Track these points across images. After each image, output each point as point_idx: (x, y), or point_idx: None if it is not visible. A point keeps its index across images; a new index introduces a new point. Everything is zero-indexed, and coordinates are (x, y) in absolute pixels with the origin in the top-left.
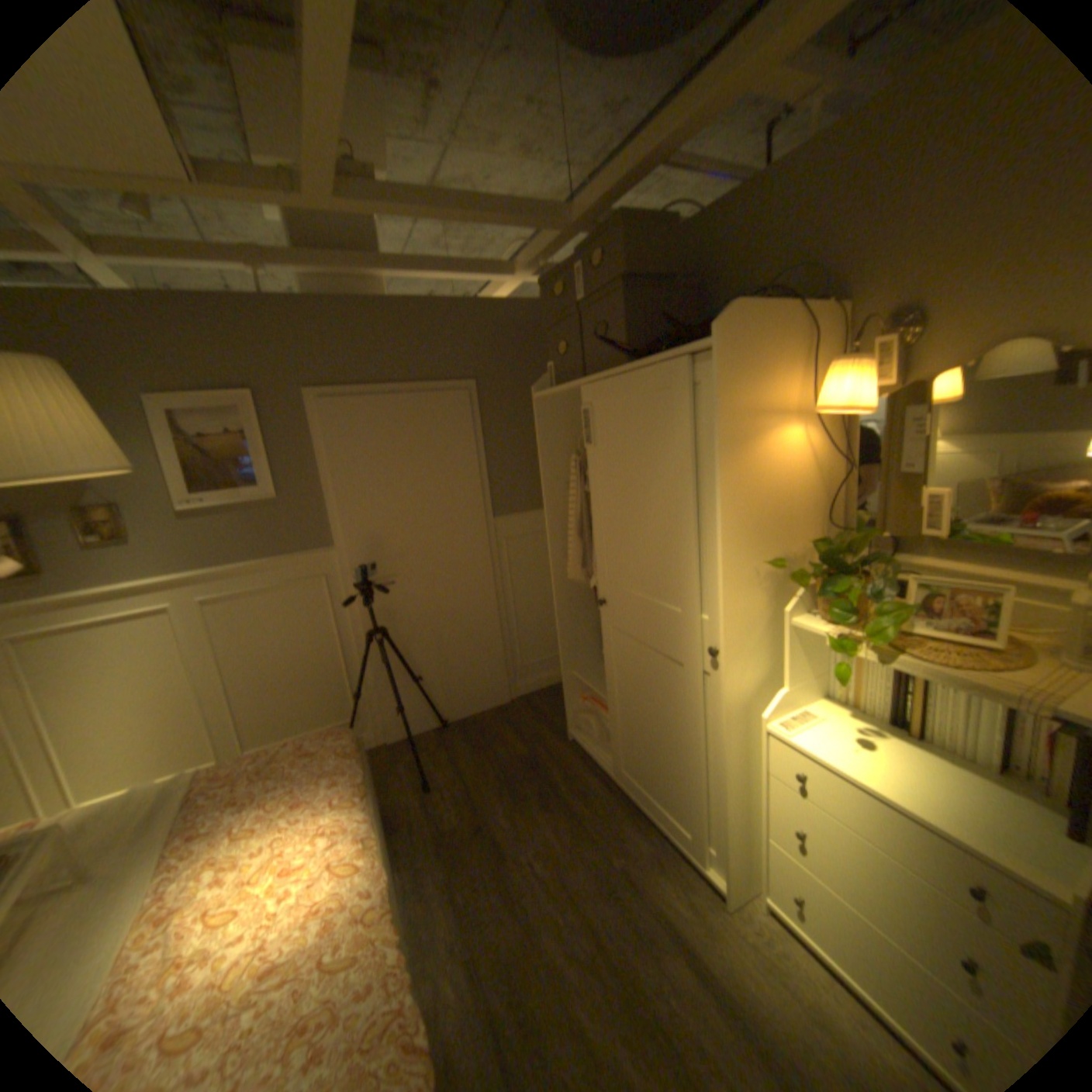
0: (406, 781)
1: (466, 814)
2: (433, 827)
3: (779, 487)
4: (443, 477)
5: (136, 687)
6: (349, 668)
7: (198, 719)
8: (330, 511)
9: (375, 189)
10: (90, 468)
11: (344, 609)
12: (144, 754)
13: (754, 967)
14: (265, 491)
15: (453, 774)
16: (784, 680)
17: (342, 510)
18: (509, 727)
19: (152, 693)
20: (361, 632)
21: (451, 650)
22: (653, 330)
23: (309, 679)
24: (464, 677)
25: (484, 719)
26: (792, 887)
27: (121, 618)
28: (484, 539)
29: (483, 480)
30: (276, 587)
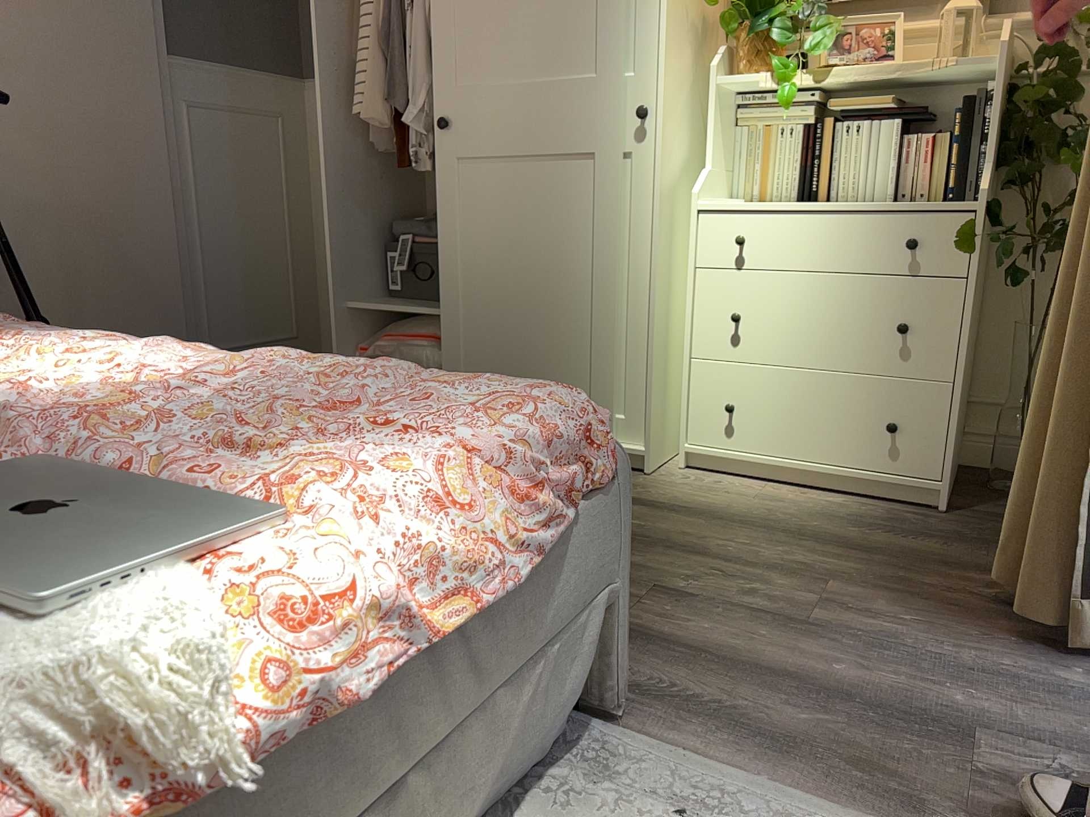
0: None
1: None
2: None
3: None
4: None
5: None
6: None
7: None
8: None
9: None
10: None
11: None
12: None
13: (694, 491)
14: None
15: None
16: (695, 174)
17: None
18: None
19: None
20: None
21: (95, 286)
22: None
23: None
24: None
25: None
26: (721, 397)
27: None
28: (158, 83)
29: None
30: None
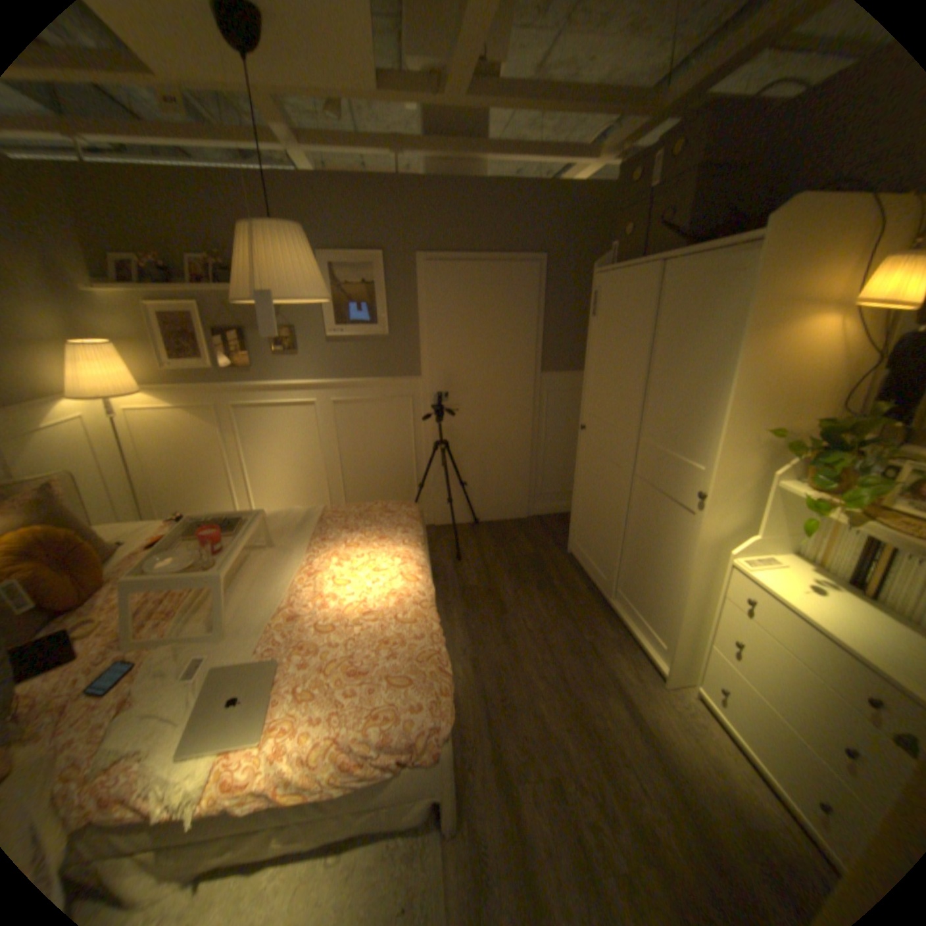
0: (447, 550)
1: (485, 580)
2: (462, 581)
3: (800, 367)
4: (507, 333)
5: (293, 449)
6: (419, 466)
7: (324, 478)
8: (422, 349)
9: (498, 84)
10: (314, 295)
11: (422, 423)
12: (293, 492)
13: (678, 724)
14: (382, 328)
15: (479, 553)
16: (762, 531)
17: (430, 349)
18: (524, 534)
19: (302, 455)
20: (430, 442)
21: (491, 468)
22: (717, 216)
23: (393, 467)
24: (497, 490)
25: (506, 524)
26: (724, 681)
27: (289, 403)
28: (531, 387)
29: (538, 339)
30: (380, 399)
